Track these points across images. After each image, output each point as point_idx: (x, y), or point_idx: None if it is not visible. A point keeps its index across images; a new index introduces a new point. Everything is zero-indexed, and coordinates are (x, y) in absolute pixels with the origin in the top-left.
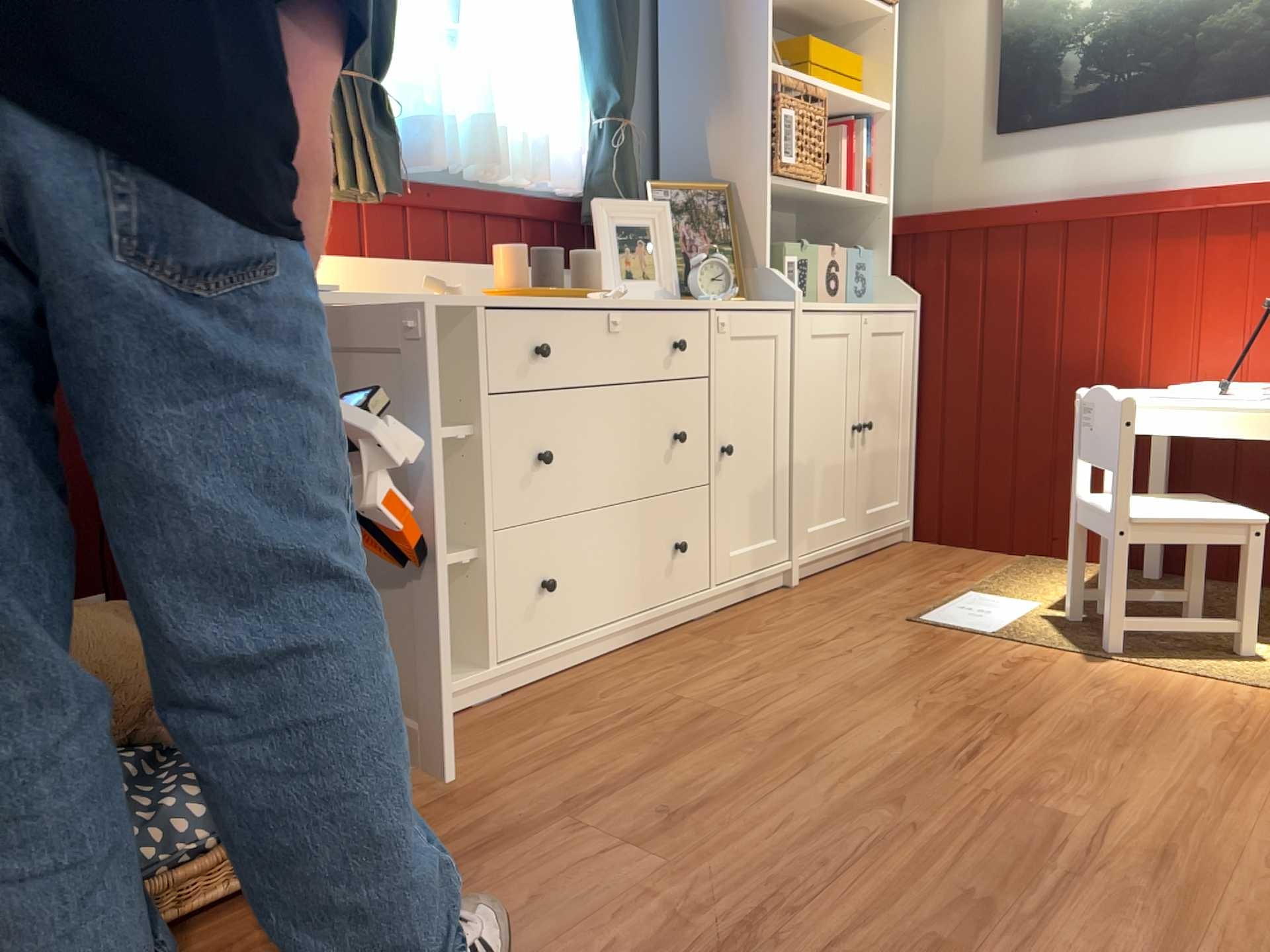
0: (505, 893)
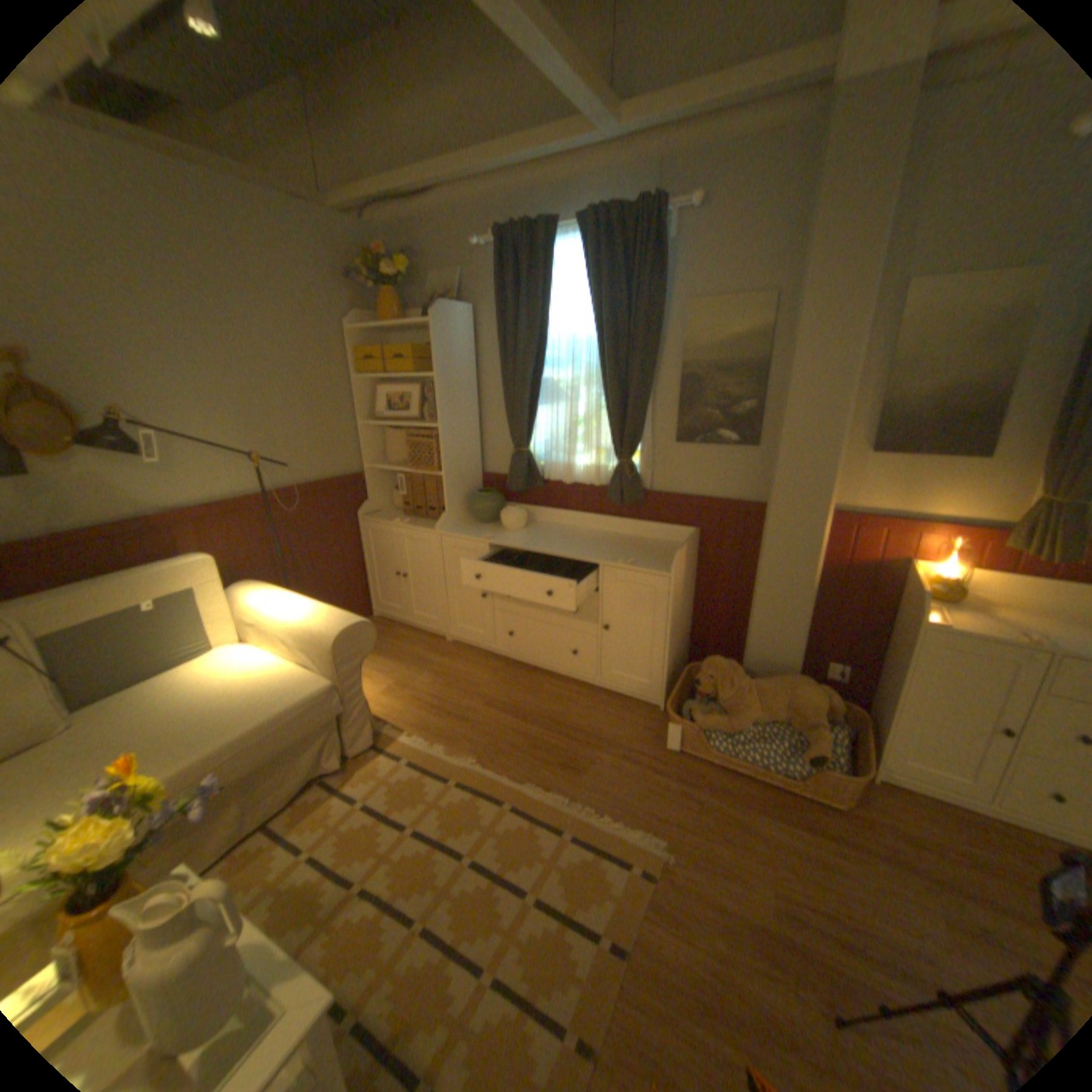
0: (877, 879)
